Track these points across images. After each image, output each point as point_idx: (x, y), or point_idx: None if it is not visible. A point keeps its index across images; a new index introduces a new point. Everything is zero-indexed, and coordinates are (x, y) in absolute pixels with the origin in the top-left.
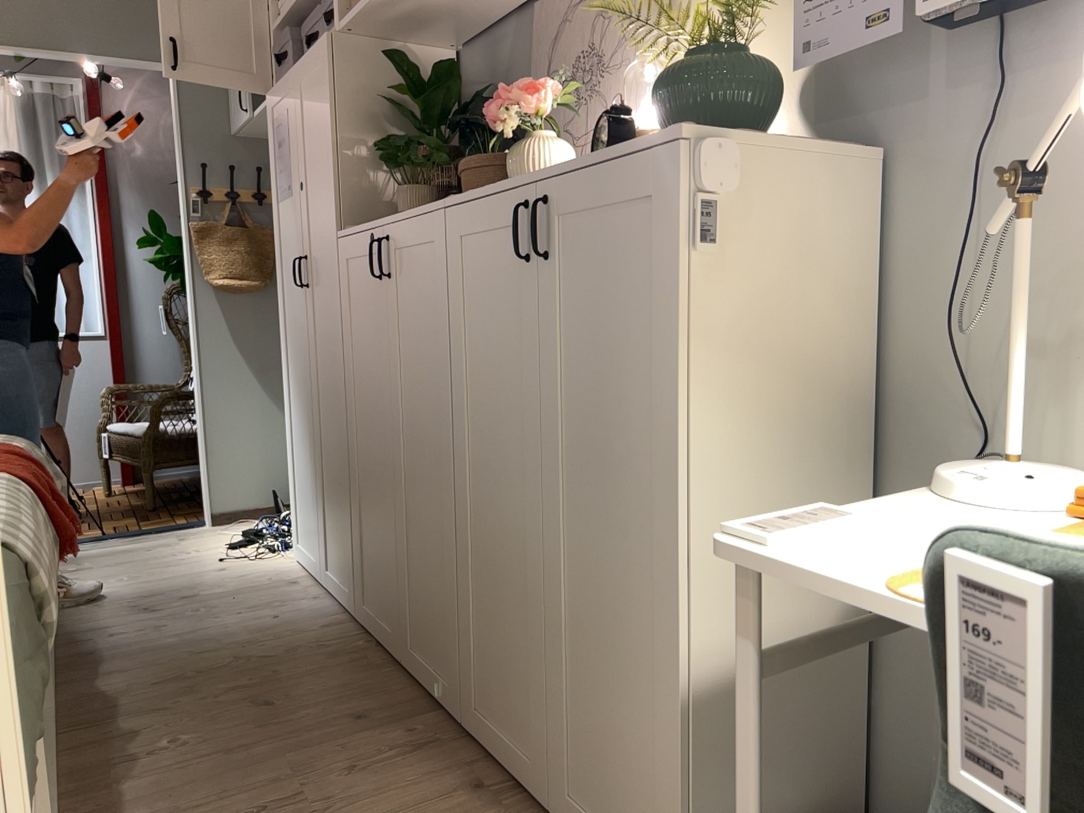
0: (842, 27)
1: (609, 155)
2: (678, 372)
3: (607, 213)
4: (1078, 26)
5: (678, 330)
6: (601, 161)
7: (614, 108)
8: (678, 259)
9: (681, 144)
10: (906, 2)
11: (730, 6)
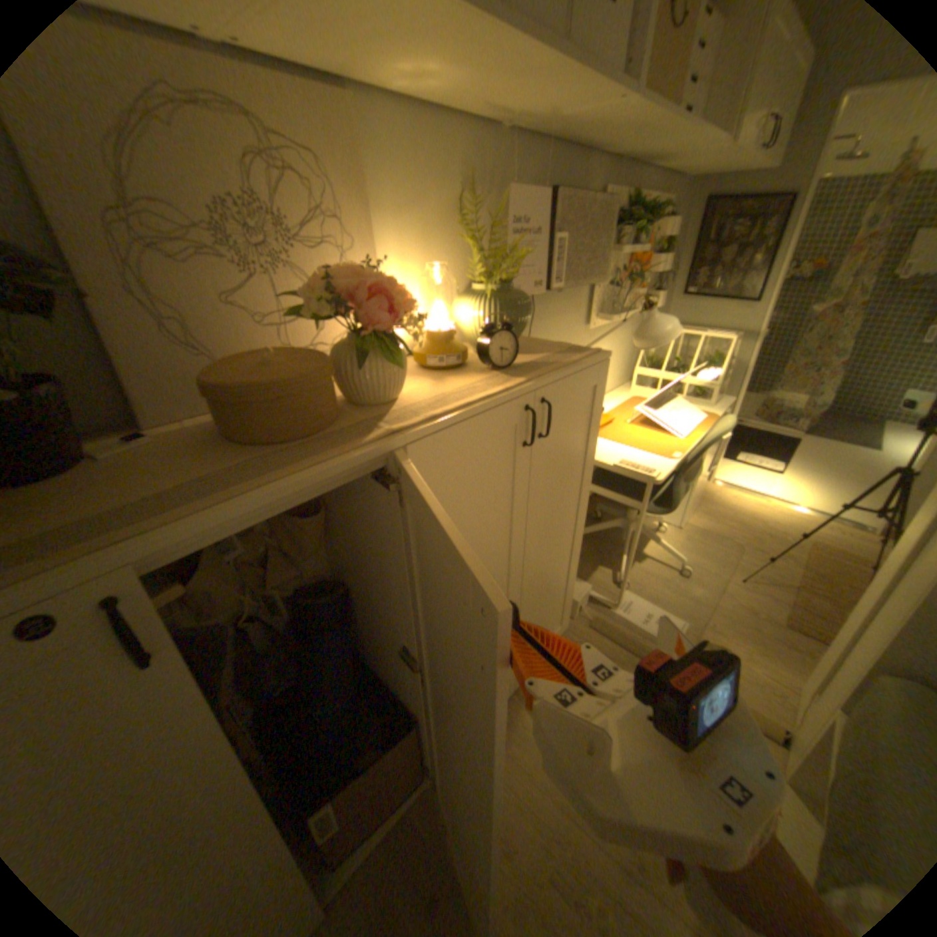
0: (524, 280)
1: (576, 365)
2: (594, 451)
3: (573, 396)
4: (543, 292)
5: (596, 435)
6: (578, 369)
7: (508, 323)
8: (601, 407)
9: (608, 359)
10: (545, 278)
11: (472, 243)
